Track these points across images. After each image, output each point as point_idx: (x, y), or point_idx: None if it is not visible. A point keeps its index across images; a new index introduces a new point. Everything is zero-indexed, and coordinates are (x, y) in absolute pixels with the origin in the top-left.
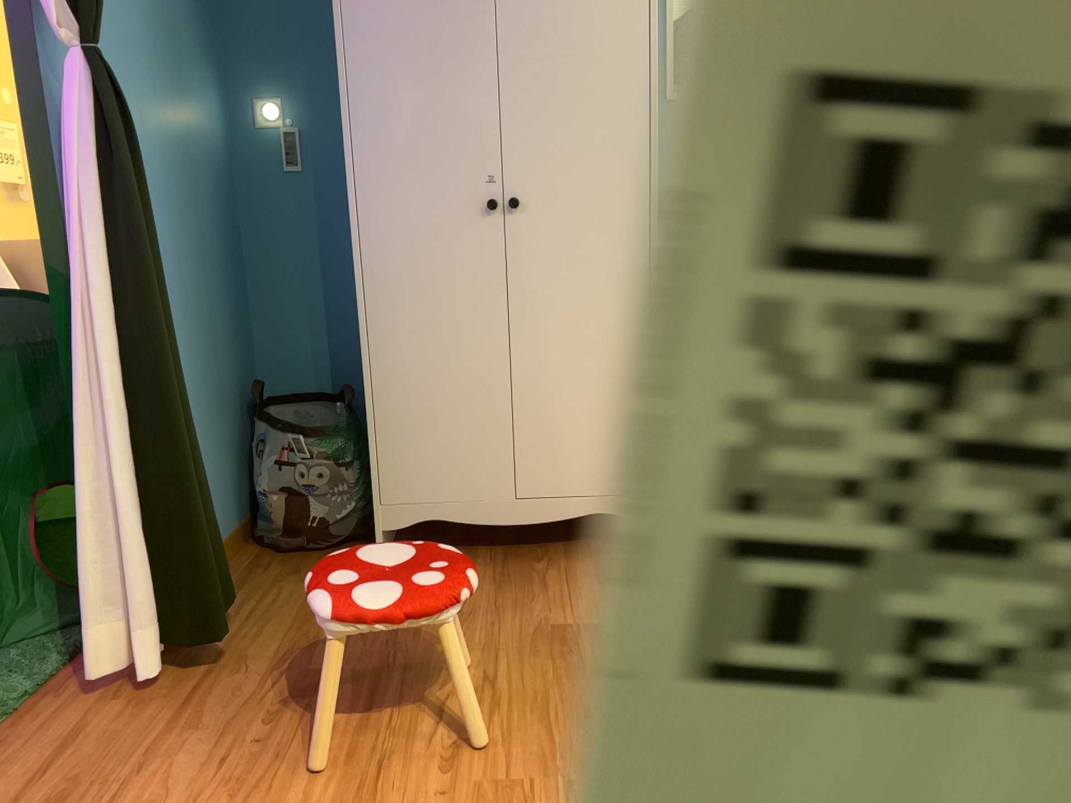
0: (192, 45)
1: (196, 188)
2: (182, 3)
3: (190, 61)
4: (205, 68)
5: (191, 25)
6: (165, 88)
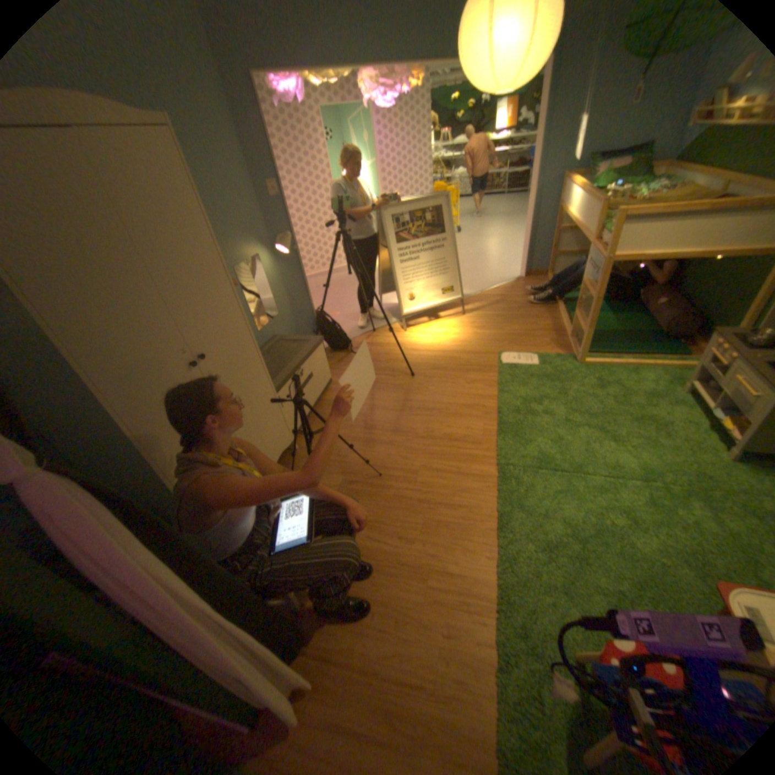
0: None
1: None
2: None
3: None
4: None
5: None
6: None
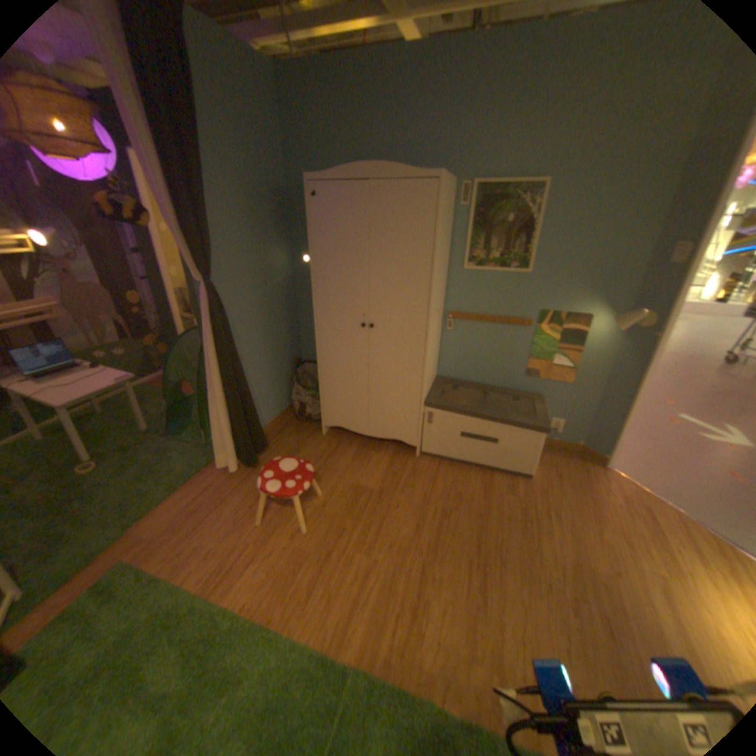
0: (272, 237)
1: (270, 295)
2: (267, 222)
3: (270, 245)
4: (278, 244)
5: (271, 230)
6: (256, 262)
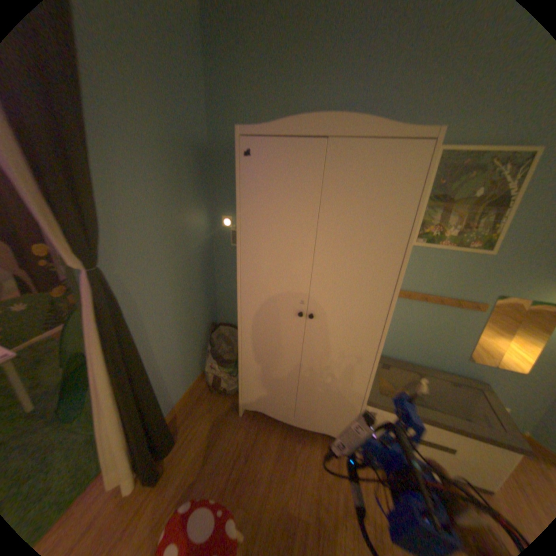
0: (190, 199)
1: (186, 263)
2: (185, 182)
3: (188, 208)
4: (198, 206)
5: (189, 191)
6: (170, 229)
